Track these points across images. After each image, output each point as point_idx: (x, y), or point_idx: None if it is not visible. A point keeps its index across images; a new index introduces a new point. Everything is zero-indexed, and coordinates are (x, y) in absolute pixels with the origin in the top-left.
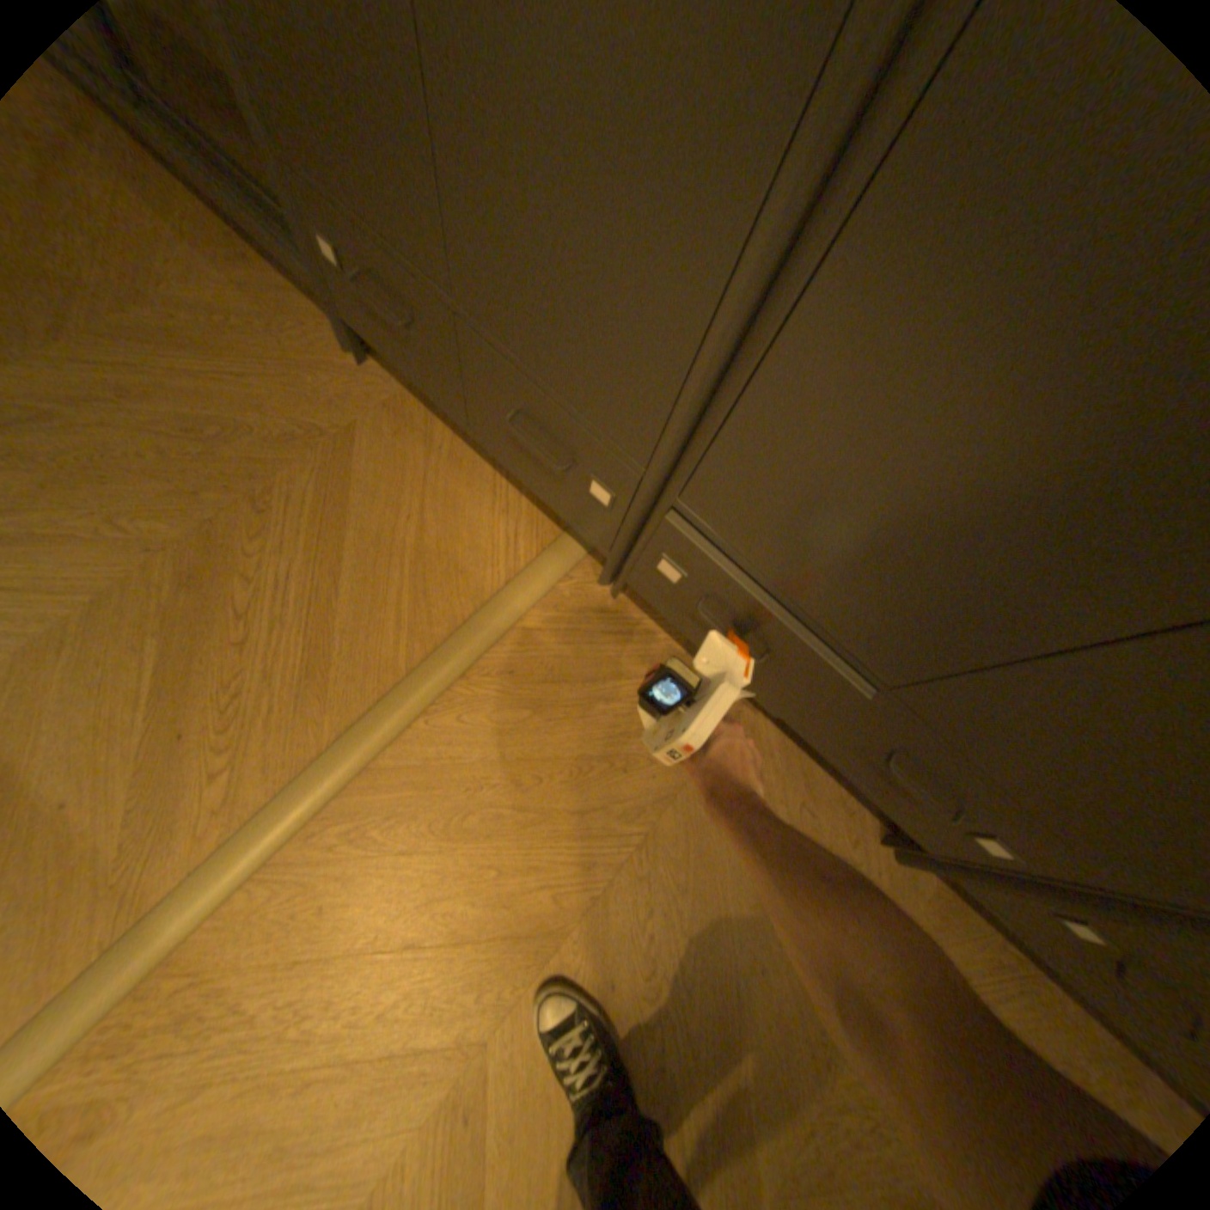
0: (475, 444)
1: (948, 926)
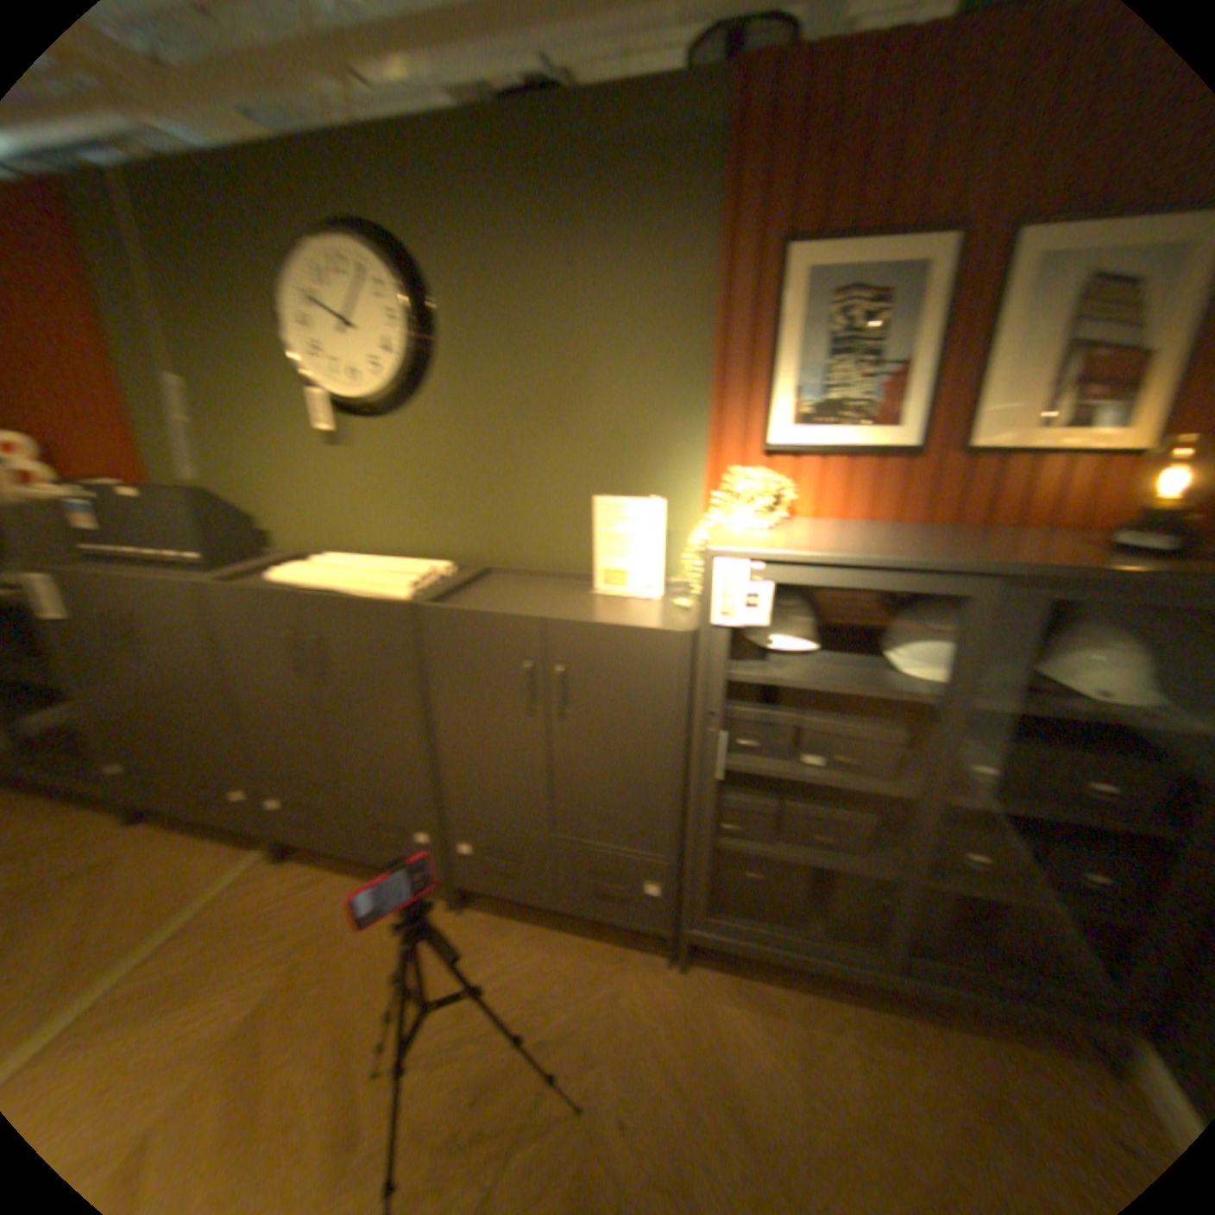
0: (193, 837)
1: (489, 932)
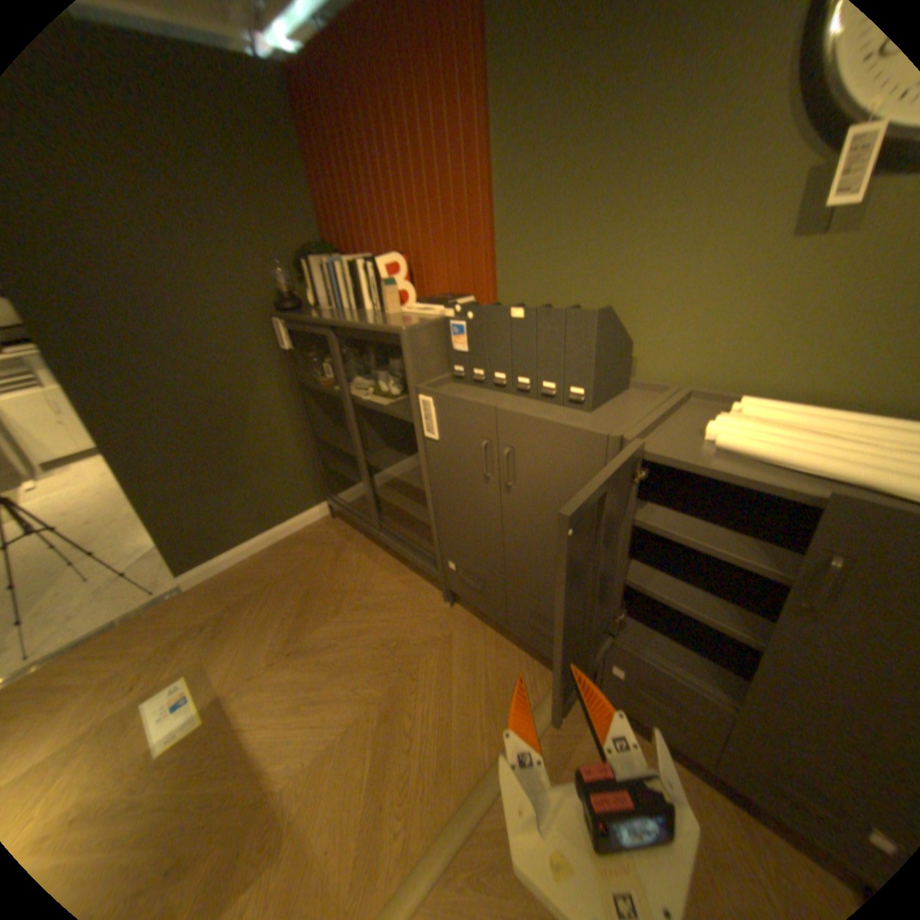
0: (508, 637)
1: None
